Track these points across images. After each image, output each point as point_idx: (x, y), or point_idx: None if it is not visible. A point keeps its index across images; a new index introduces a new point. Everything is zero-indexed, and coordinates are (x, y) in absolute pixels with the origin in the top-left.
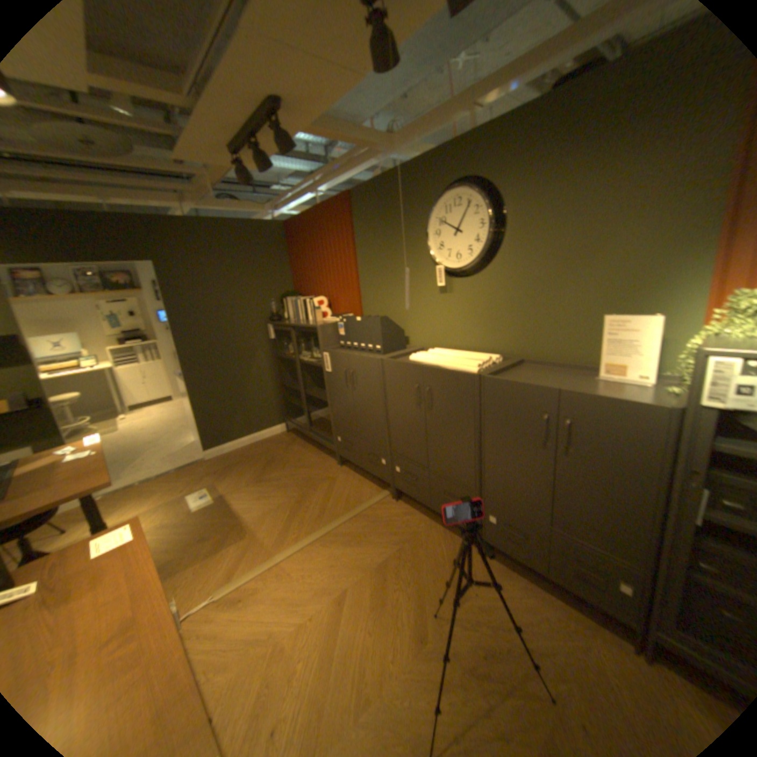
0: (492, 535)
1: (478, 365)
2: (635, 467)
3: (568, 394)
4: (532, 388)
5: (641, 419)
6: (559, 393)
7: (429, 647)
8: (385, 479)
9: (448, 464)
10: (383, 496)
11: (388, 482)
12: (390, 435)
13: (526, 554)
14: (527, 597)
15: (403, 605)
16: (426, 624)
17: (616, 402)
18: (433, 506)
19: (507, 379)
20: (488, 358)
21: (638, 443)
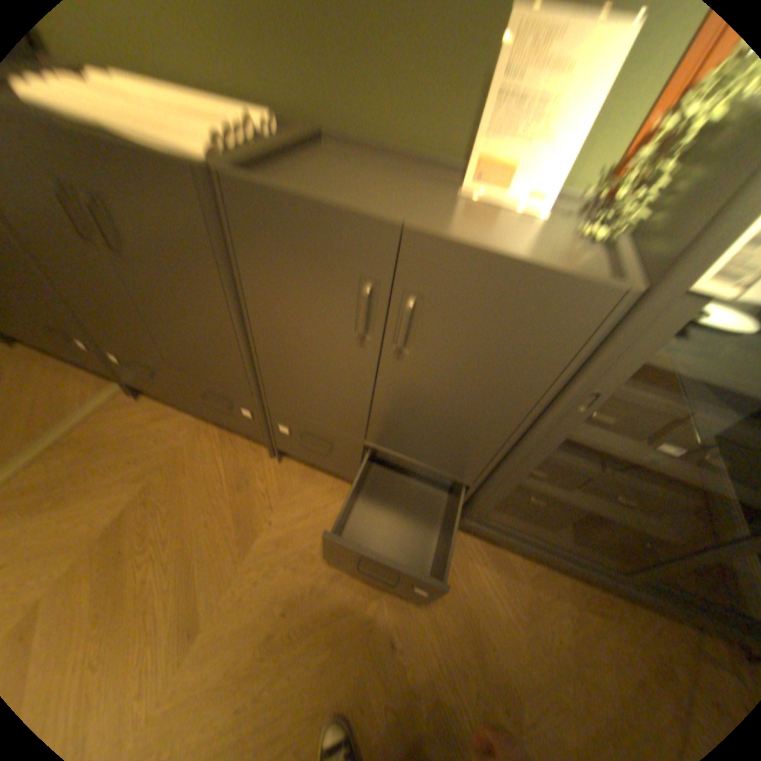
0: (282, 442)
1: (204, 128)
2: (504, 382)
3: (417, 238)
4: (336, 214)
5: (551, 307)
6: (397, 231)
7: (199, 636)
8: (96, 367)
9: (193, 354)
10: (105, 391)
11: (104, 372)
12: (63, 294)
13: (329, 461)
14: (330, 499)
15: (151, 584)
16: (192, 600)
17: (516, 266)
18: (190, 407)
19: (272, 180)
20: (235, 110)
21: (525, 349)
